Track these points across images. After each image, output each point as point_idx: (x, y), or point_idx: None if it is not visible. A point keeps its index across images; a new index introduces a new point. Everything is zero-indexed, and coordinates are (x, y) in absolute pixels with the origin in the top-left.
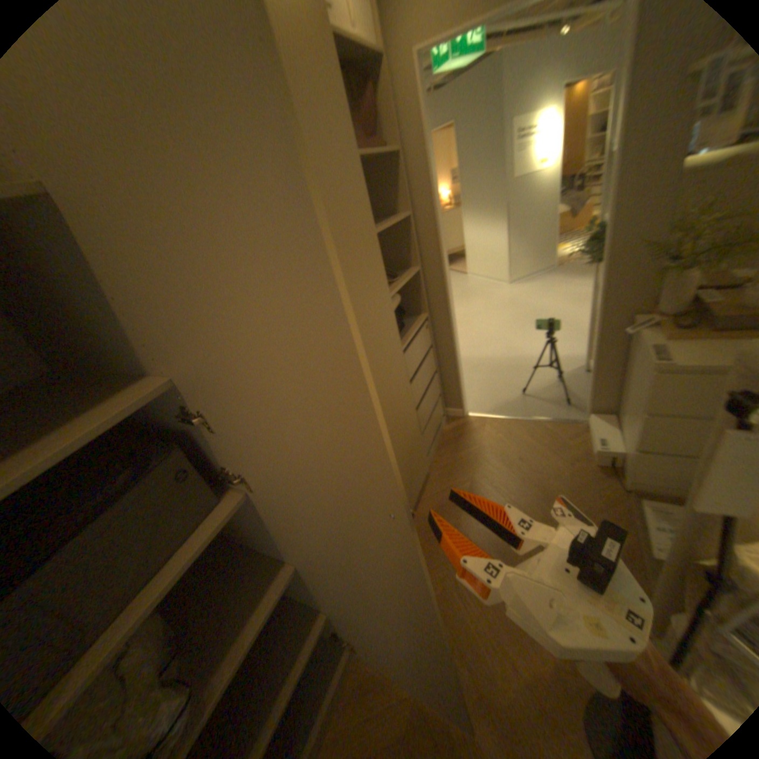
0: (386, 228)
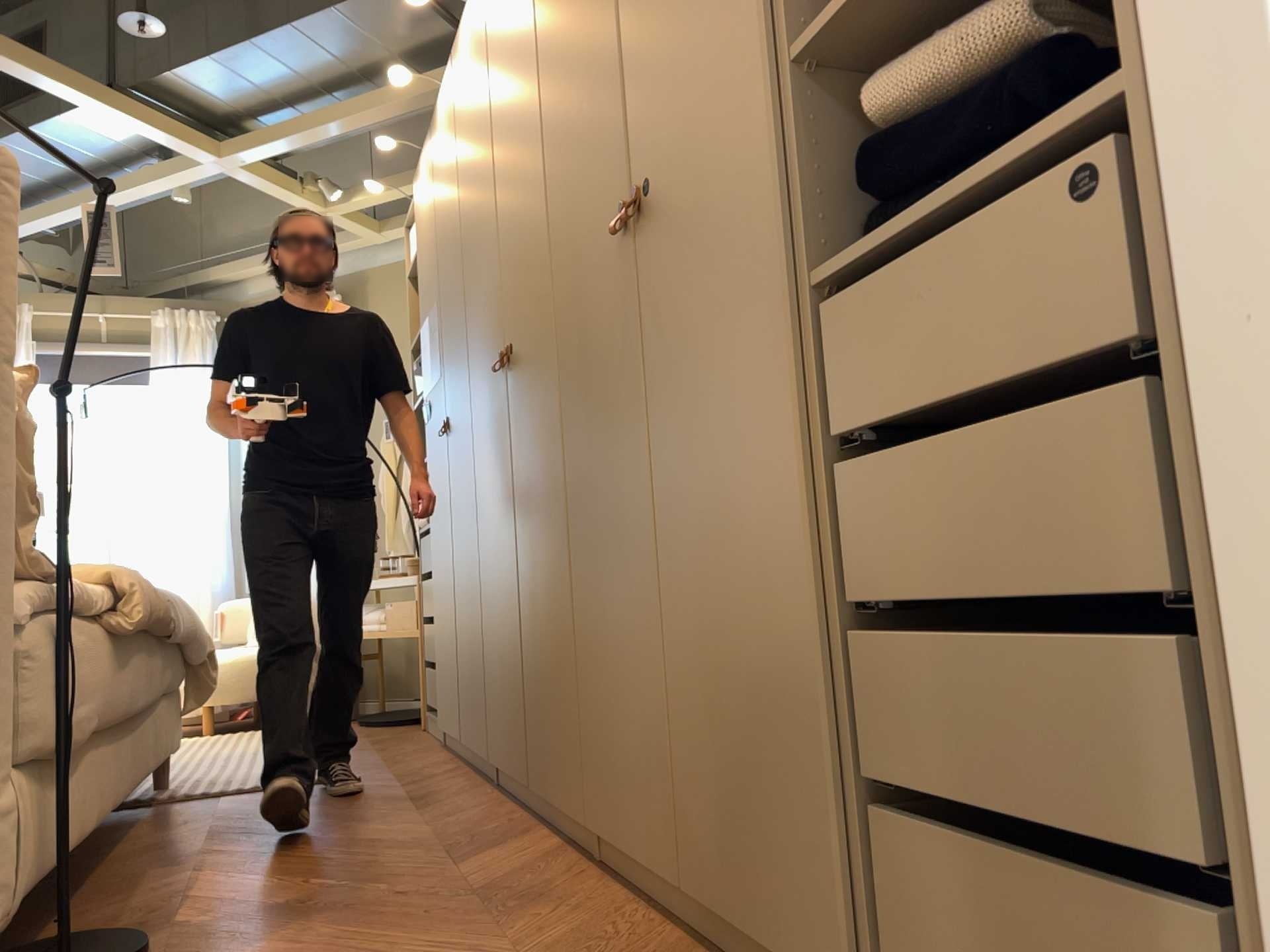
0: None
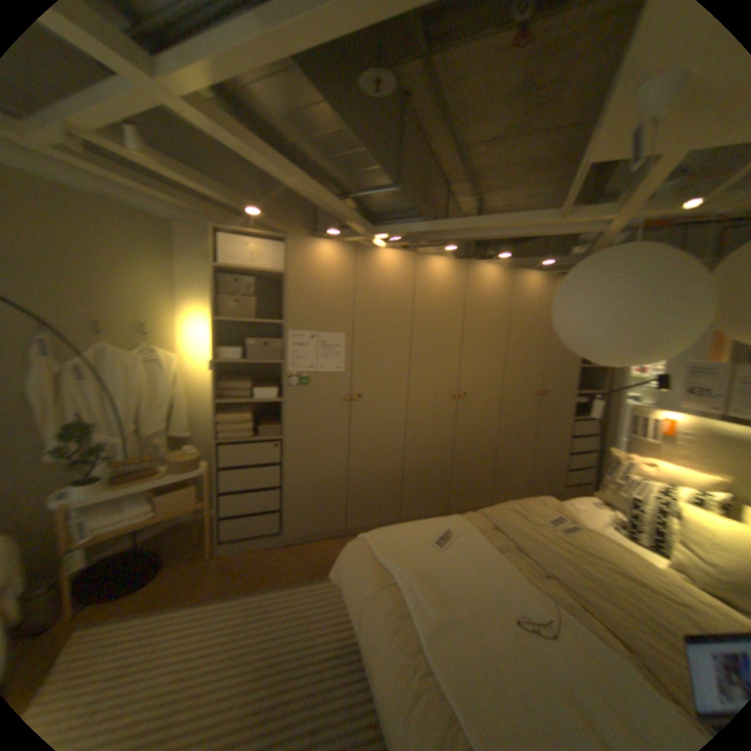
0: (595, 369)
